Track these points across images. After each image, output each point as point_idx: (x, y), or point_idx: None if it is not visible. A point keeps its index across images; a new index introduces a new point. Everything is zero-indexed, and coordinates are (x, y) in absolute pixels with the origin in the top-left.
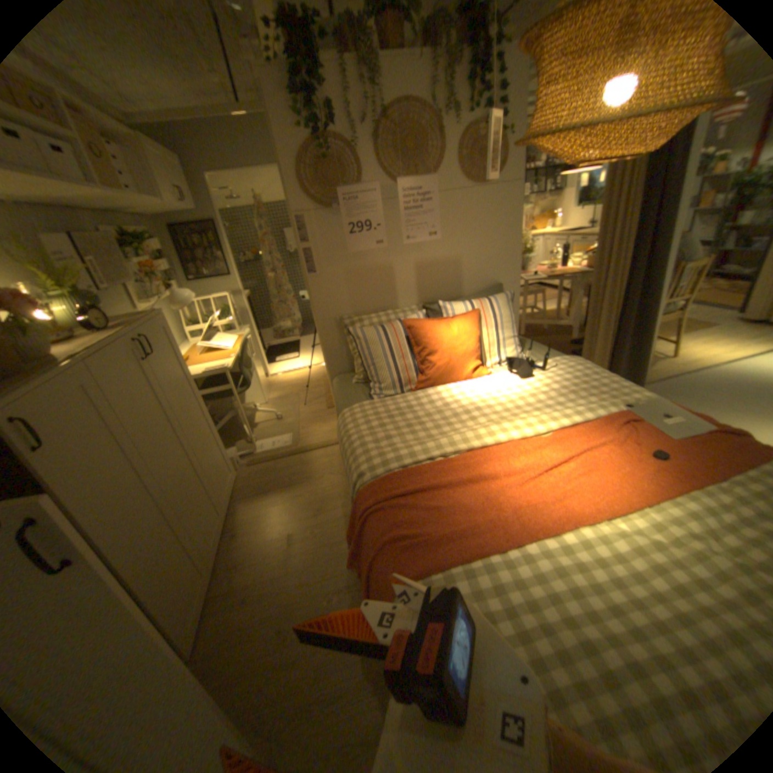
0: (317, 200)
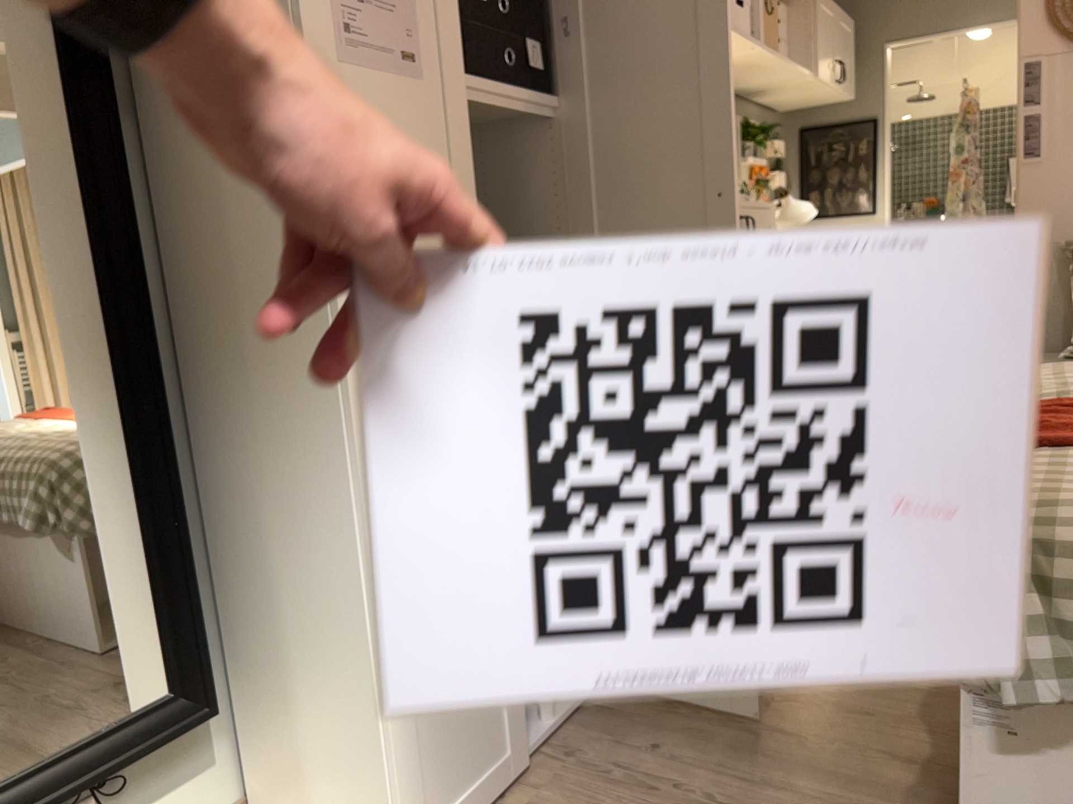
0: (1072, 35)
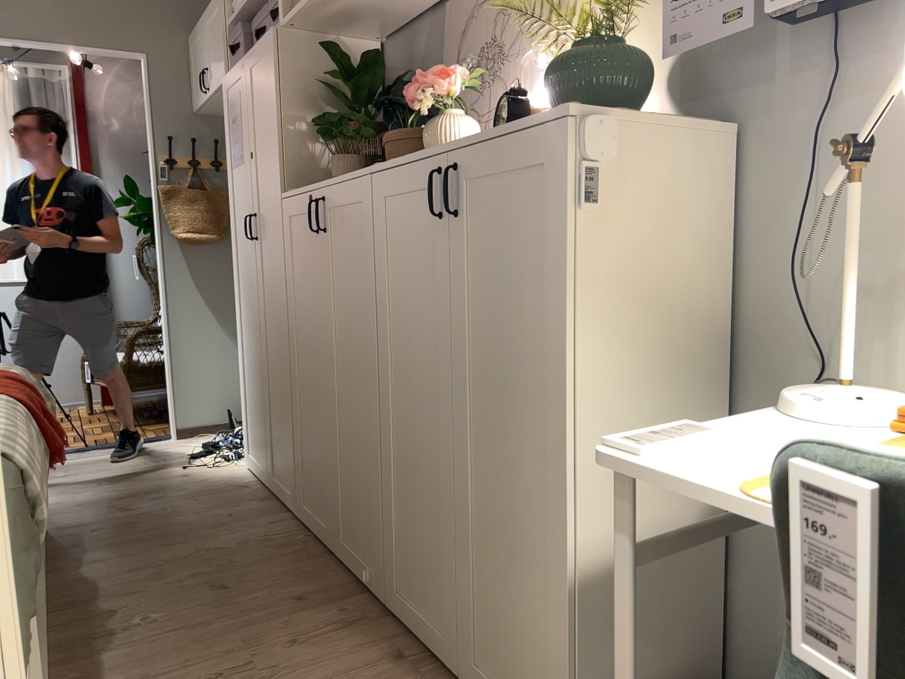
0: None
